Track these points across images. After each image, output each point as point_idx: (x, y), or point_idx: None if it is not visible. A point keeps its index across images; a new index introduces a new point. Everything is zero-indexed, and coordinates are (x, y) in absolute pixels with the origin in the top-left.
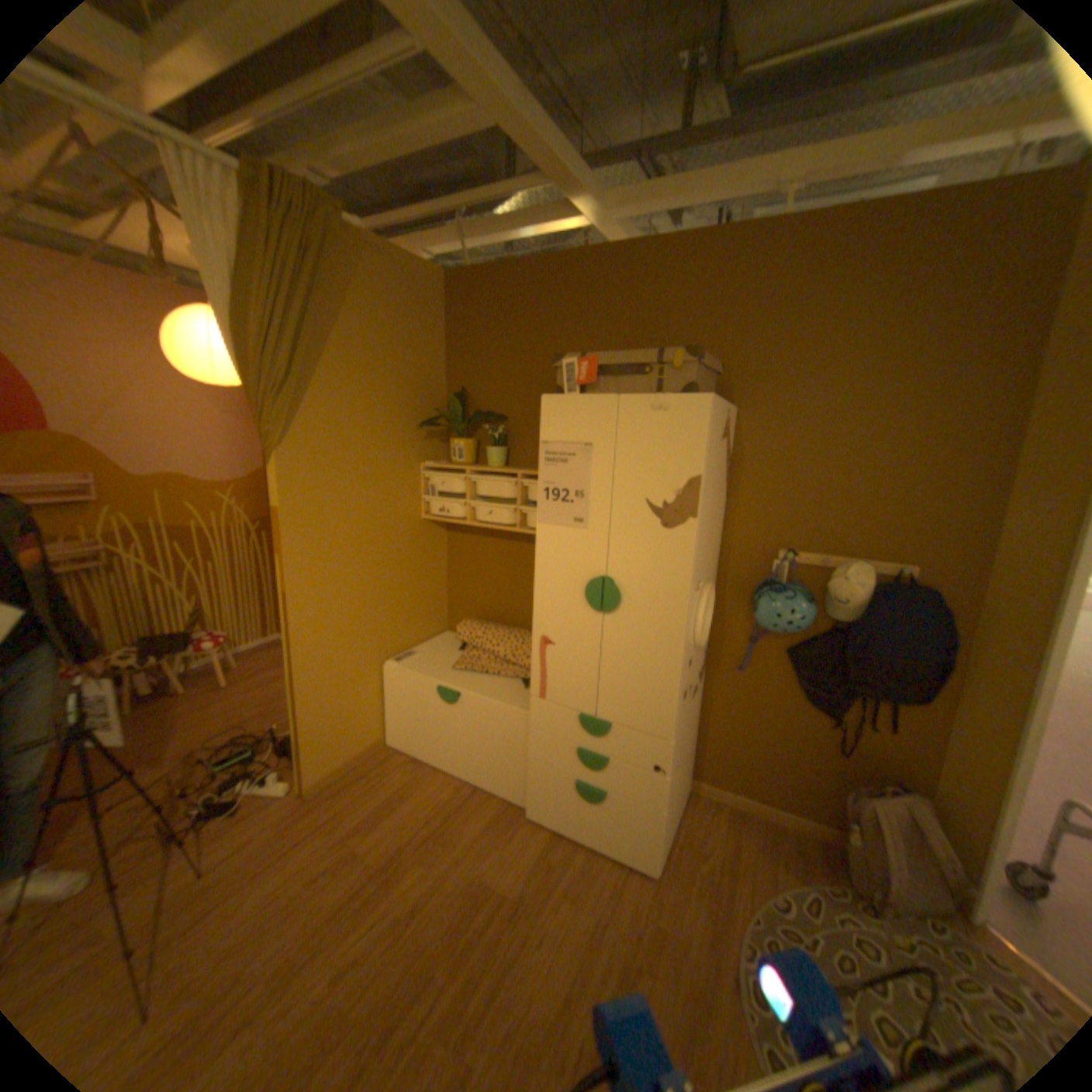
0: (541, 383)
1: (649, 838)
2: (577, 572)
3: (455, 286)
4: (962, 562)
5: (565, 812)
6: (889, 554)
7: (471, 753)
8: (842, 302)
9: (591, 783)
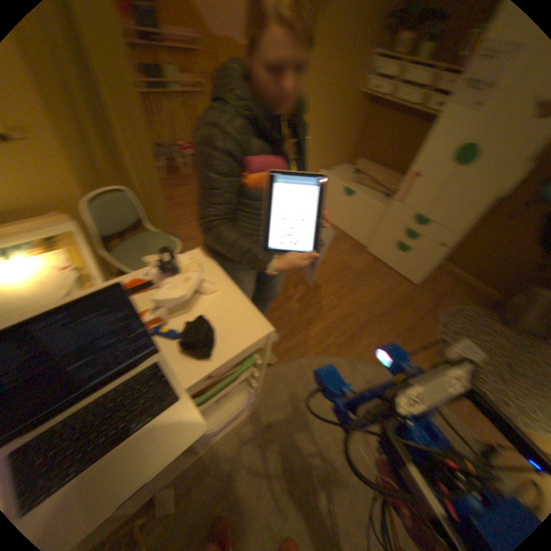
0: None
1: (422, 269)
2: (457, 137)
3: None
4: None
5: (387, 251)
6: None
7: (350, 219)
8: None
9: (406, 243)
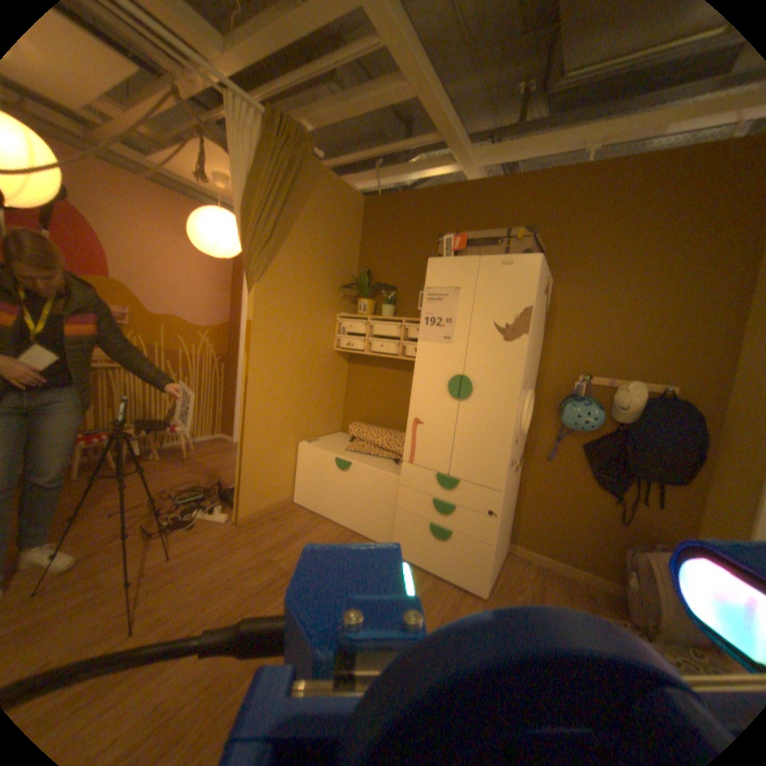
0: (421, 265)
1: (480, 566)
2: (442, 372)
3: (370, 205)
4: (710, 384)
5: (419, 548)
6: (657, 378)
7: (352, 506)
8: (626, 213)
9: (440, 524)
